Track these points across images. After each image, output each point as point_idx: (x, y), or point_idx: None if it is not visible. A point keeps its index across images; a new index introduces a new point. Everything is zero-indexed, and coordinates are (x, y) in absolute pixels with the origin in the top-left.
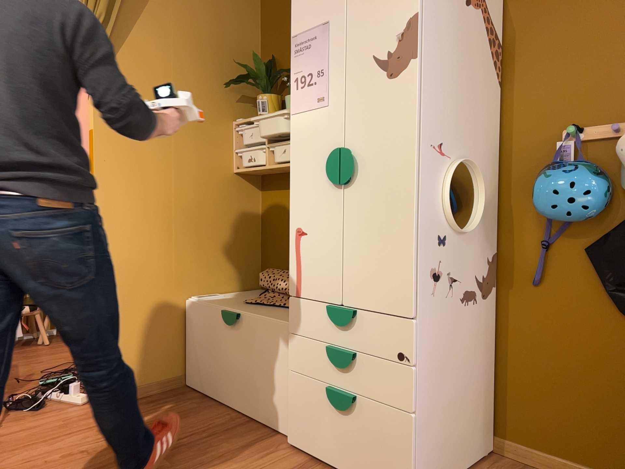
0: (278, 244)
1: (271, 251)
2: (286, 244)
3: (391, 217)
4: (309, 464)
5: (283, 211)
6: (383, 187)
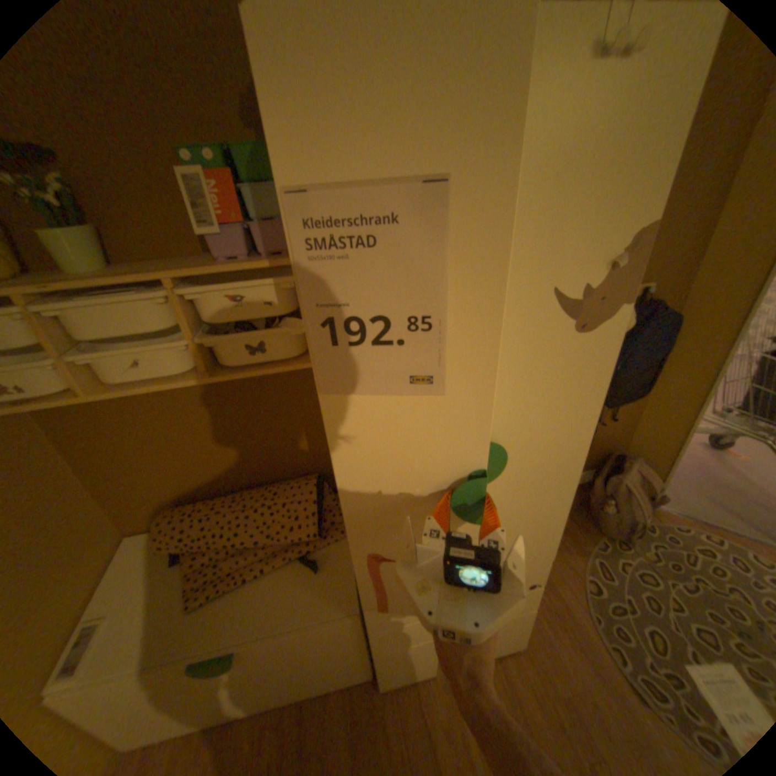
0: (136, 475)
1: (121, 488)
2: (156, 471)
3: (544, 498)
4: (421, 691)
5: (122, 431)
6: (539, 472)
